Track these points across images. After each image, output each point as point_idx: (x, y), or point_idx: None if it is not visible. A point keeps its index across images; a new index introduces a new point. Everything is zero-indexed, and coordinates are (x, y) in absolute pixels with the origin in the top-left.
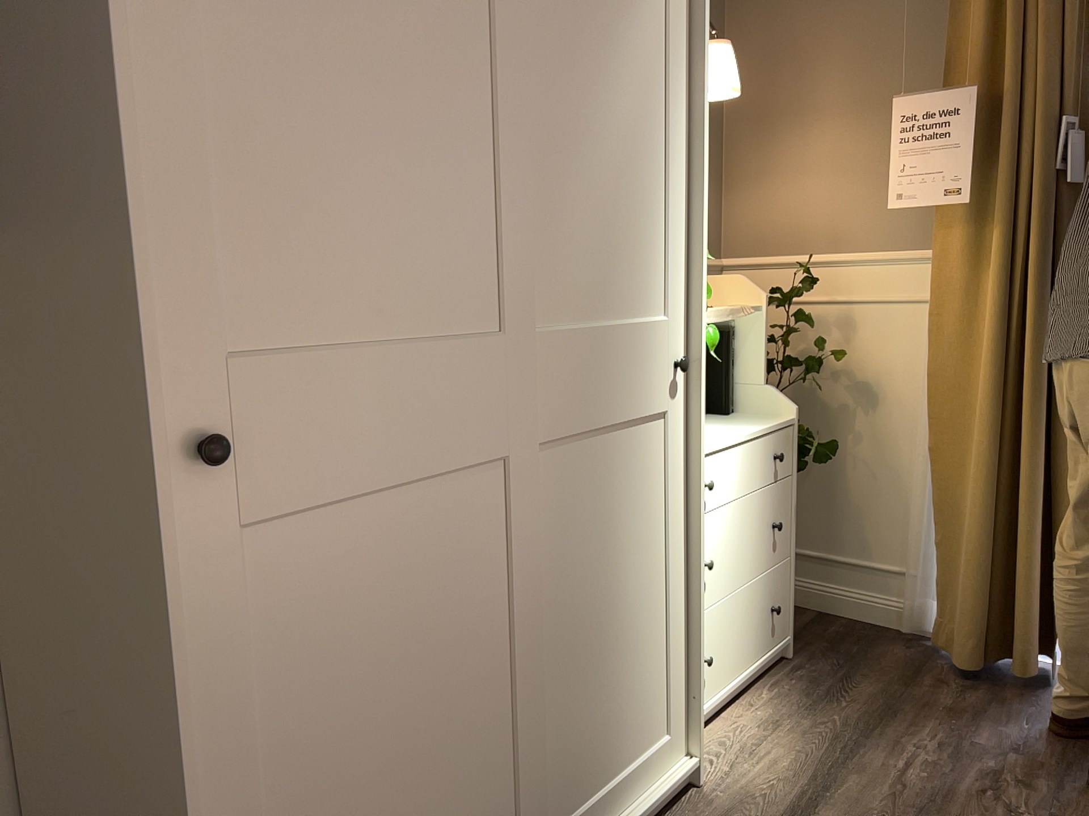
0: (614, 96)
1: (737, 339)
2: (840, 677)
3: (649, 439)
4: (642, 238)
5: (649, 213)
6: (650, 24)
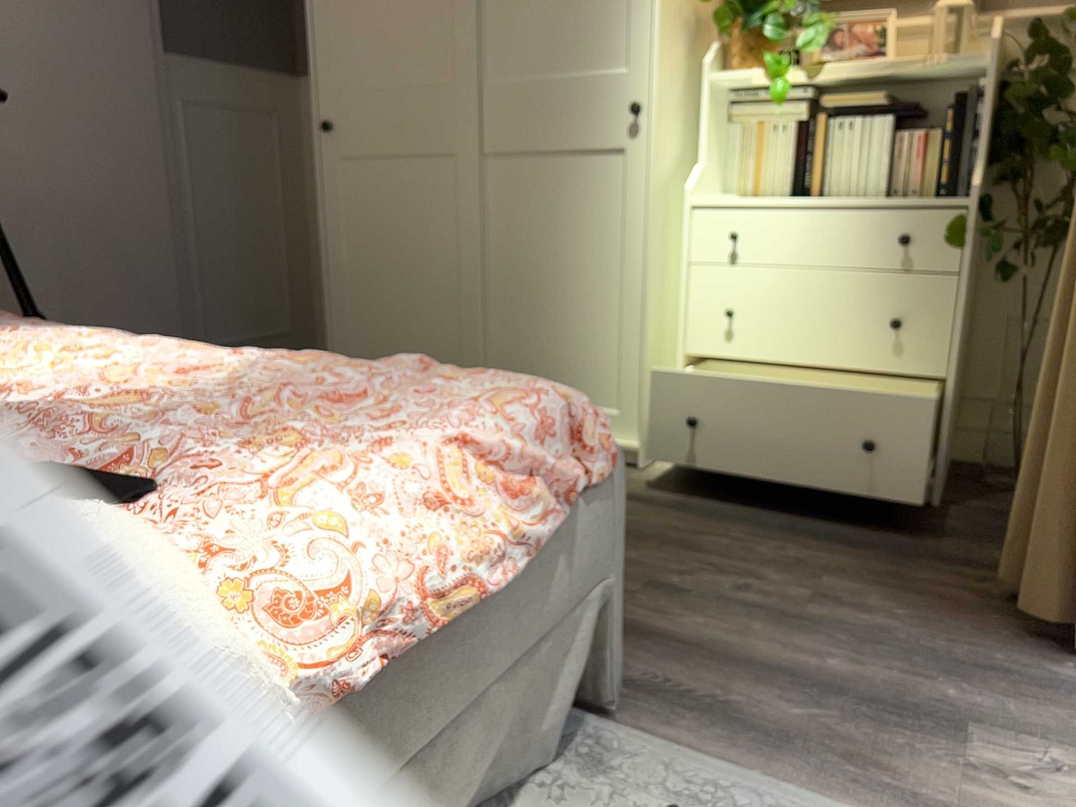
0: None
1: (982, 102)
2: (920, 530)
3: (602, 168)
4: (596, 10)
5: None
6: None
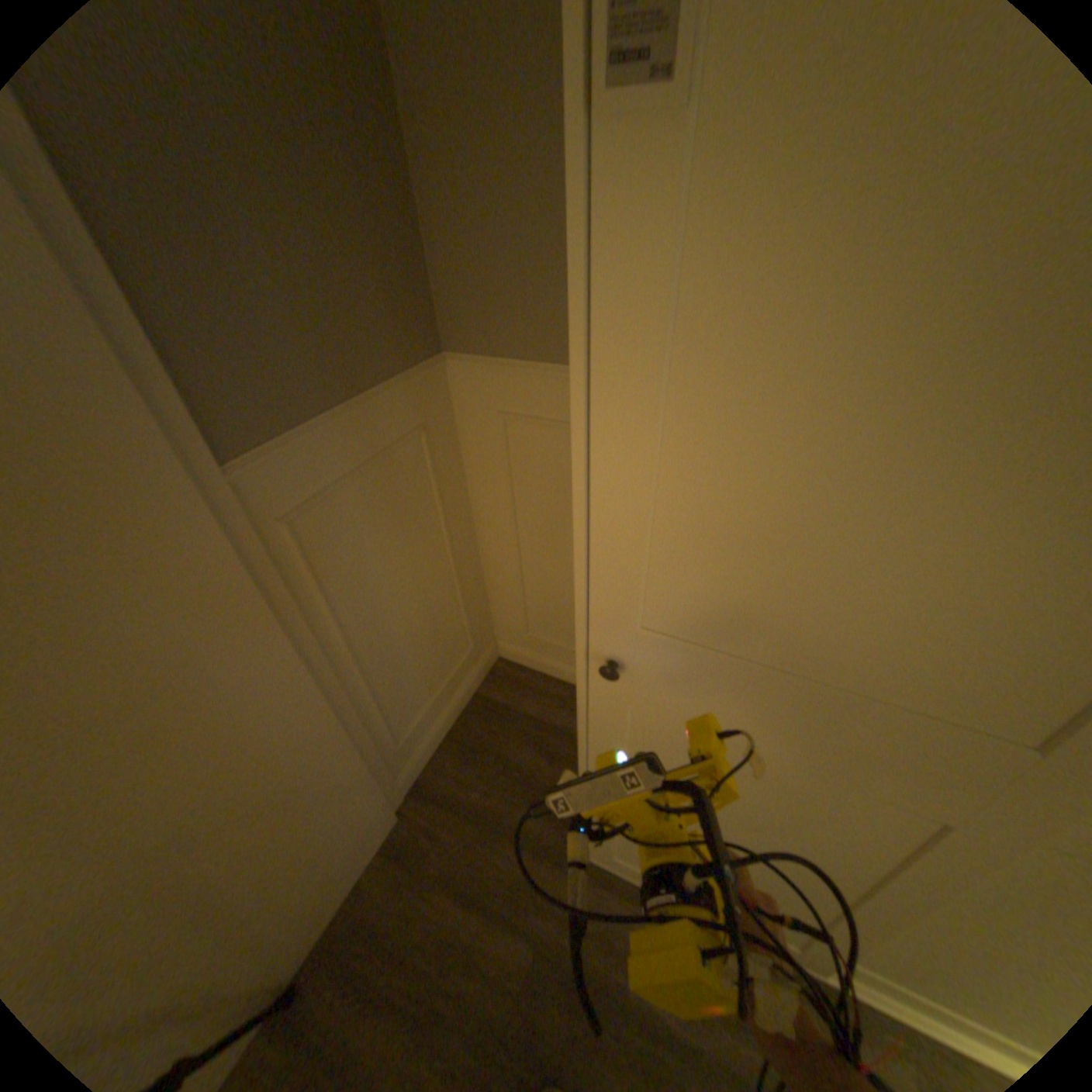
0: None
1: None
2: None
3: None
4: None
5: None
6: None
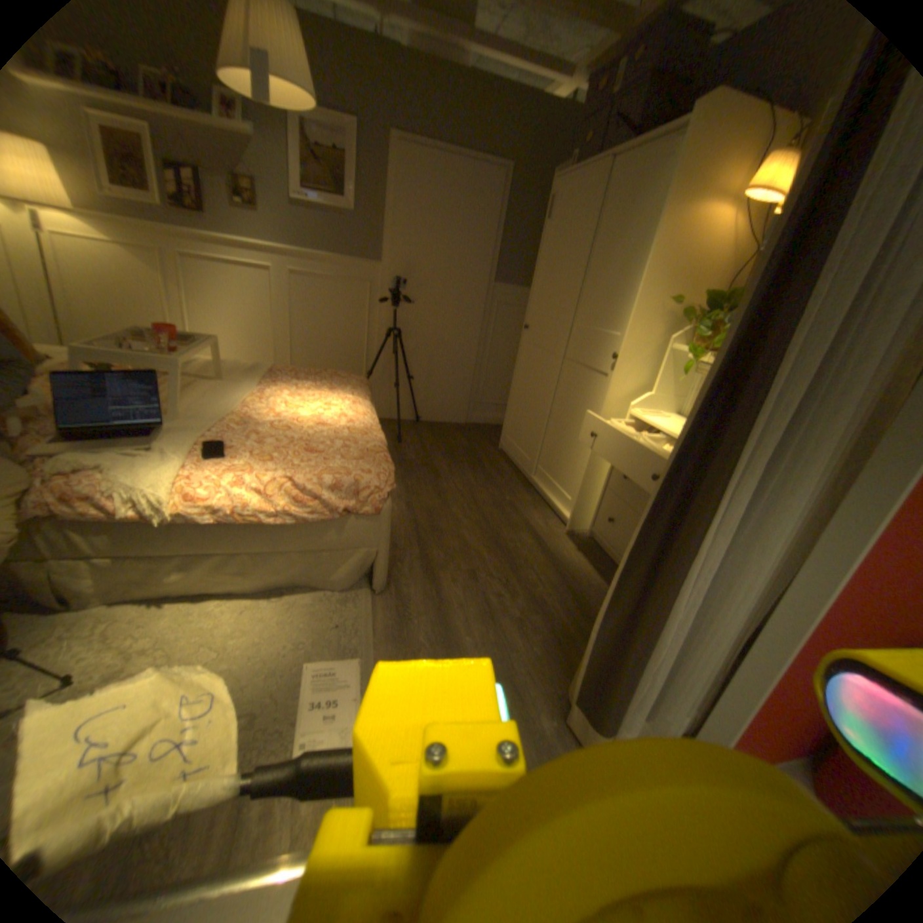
0: (625, 241)
1: None
2: None
3: (599, 379)
4: (620, 297)
5: (627, 287)
6: (652, 201)
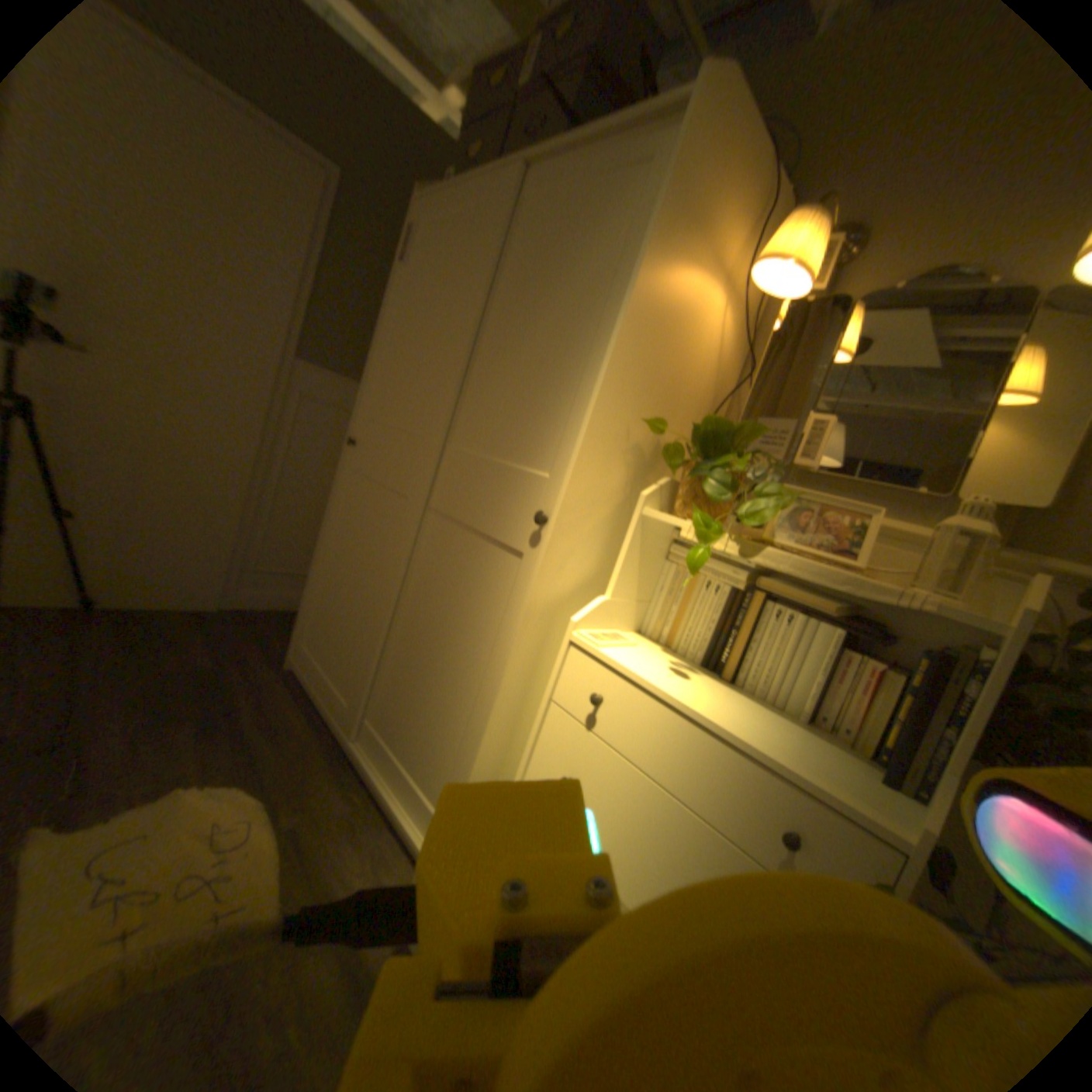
0: (550, 304)
1: (976, 679)
2: None
3: (499, 562)
4: (543, 406)
5: (557, 387)
6: (606, 237)
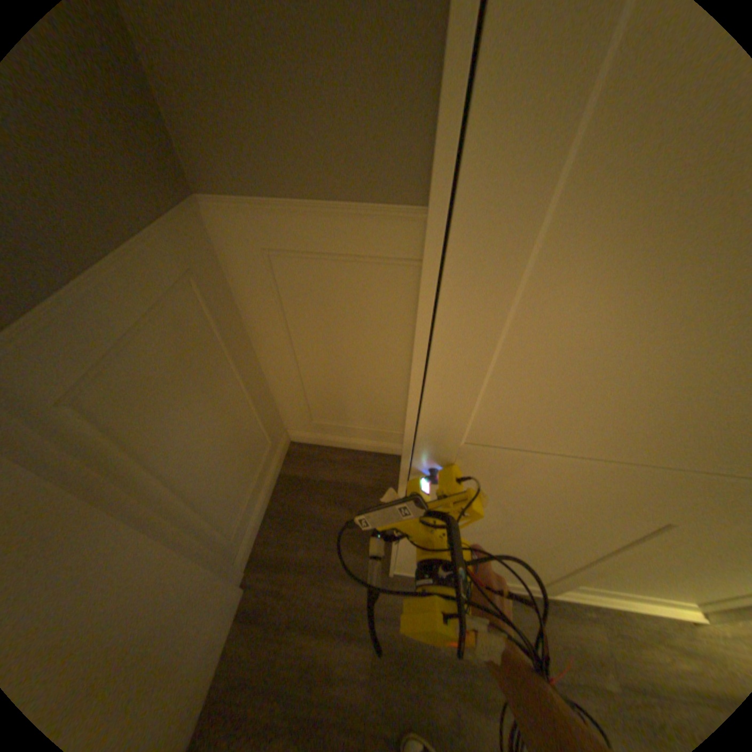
0: None
1: None
2: None
3: None
4: None
5: None
6: None
